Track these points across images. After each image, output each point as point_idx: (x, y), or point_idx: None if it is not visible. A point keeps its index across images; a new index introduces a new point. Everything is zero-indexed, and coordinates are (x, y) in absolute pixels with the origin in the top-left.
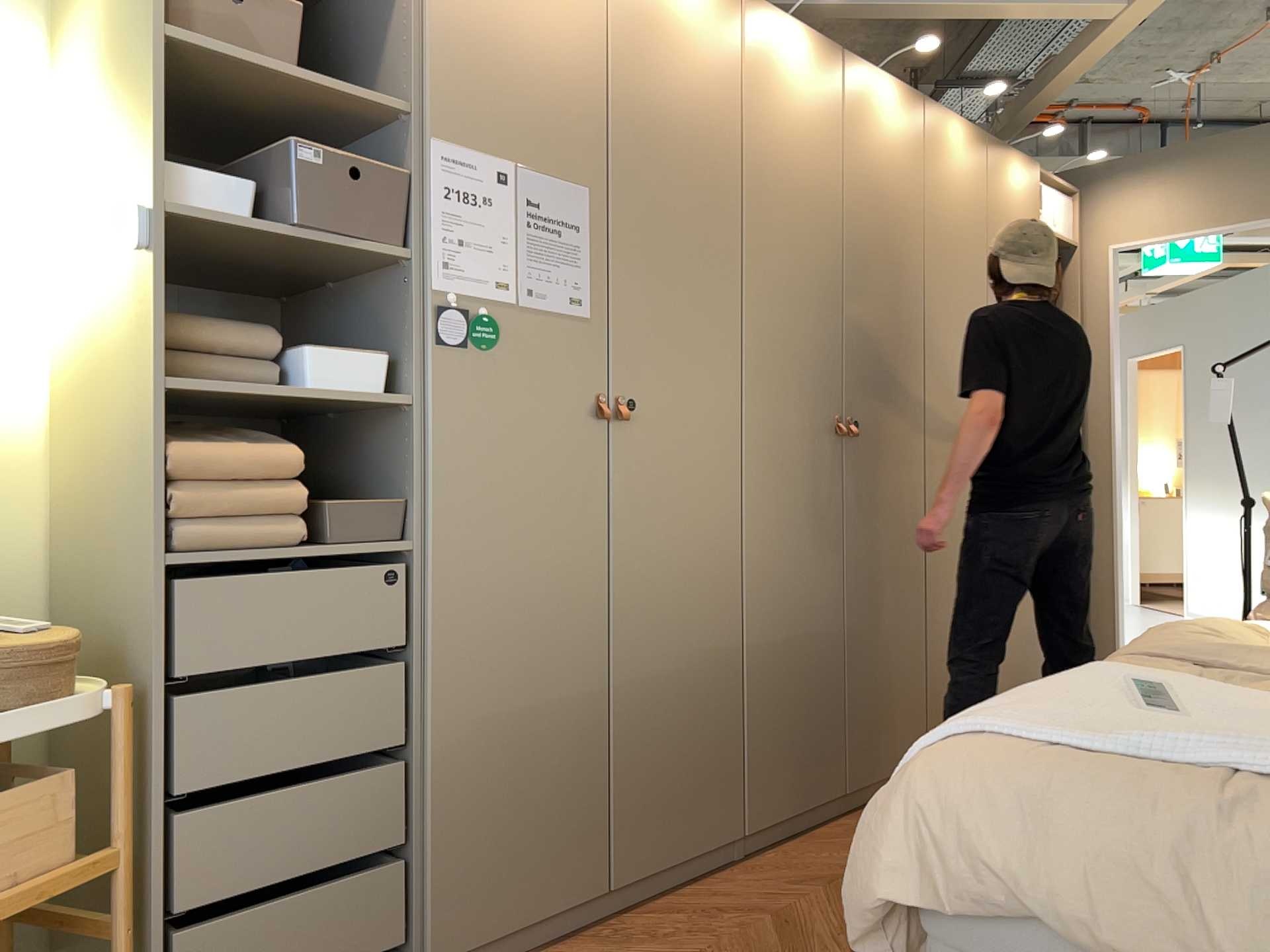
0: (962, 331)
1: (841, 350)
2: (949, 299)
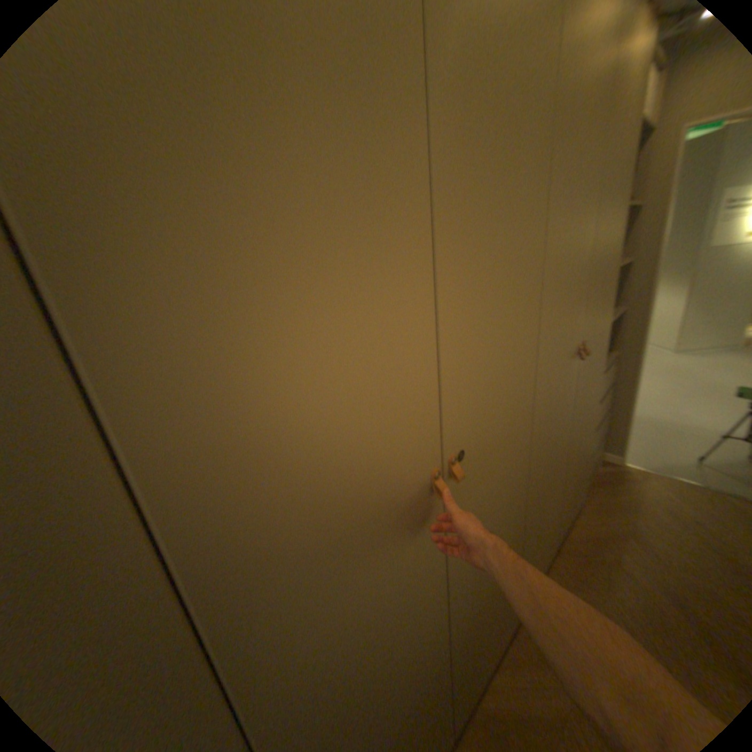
0: (574, 260)
1: (432, 384)
2: (567, 229)
